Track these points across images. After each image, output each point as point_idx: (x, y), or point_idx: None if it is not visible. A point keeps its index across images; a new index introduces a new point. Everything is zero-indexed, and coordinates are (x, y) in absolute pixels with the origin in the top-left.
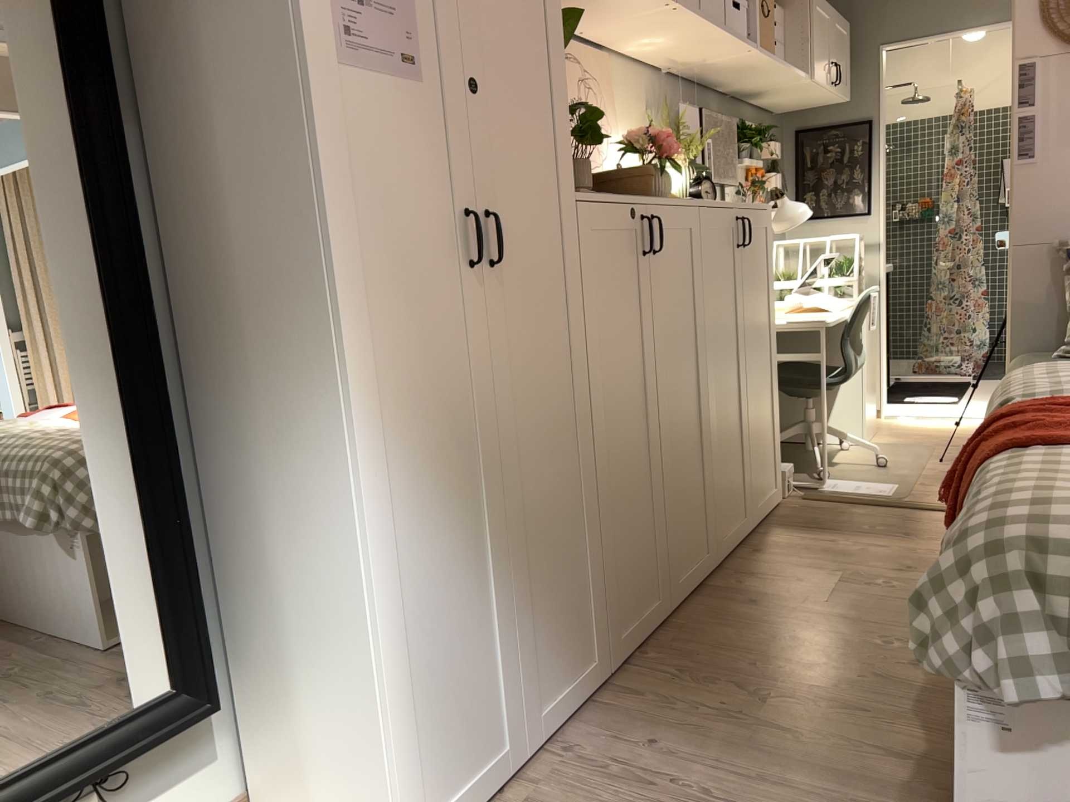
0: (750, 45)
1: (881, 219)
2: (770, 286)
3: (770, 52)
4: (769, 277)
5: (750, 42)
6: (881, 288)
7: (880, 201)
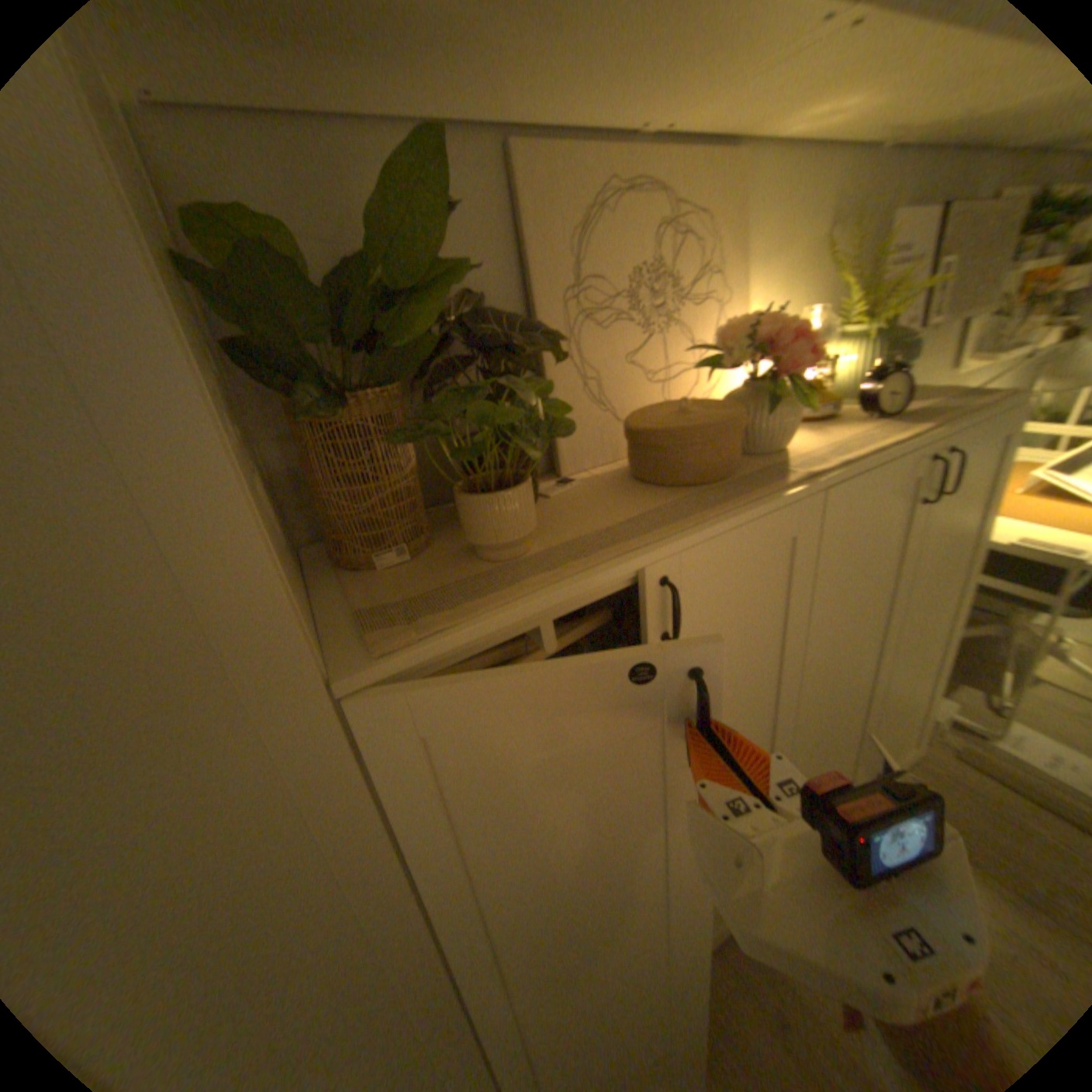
0: None
1: None
2: (994, 521)
3: None
4: (998, 507)
5: None
6: None
7: None
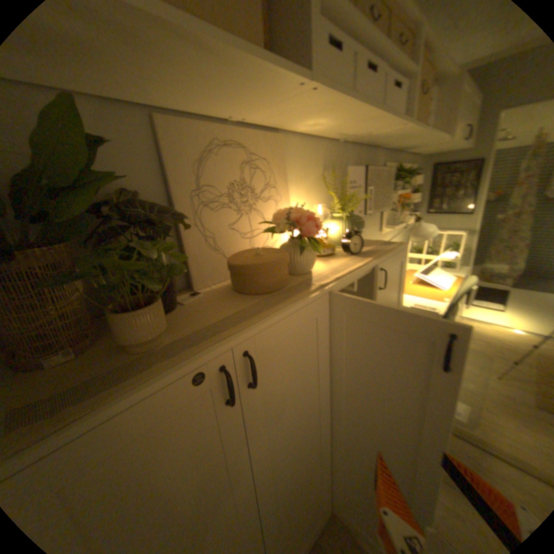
0: (411, 120)
1: (482, 217)
2: (403, 298)
3: (428, 123)
4: (403, 292)
5: (411, 117)
6: (474, 255)
7: (484, 207)
